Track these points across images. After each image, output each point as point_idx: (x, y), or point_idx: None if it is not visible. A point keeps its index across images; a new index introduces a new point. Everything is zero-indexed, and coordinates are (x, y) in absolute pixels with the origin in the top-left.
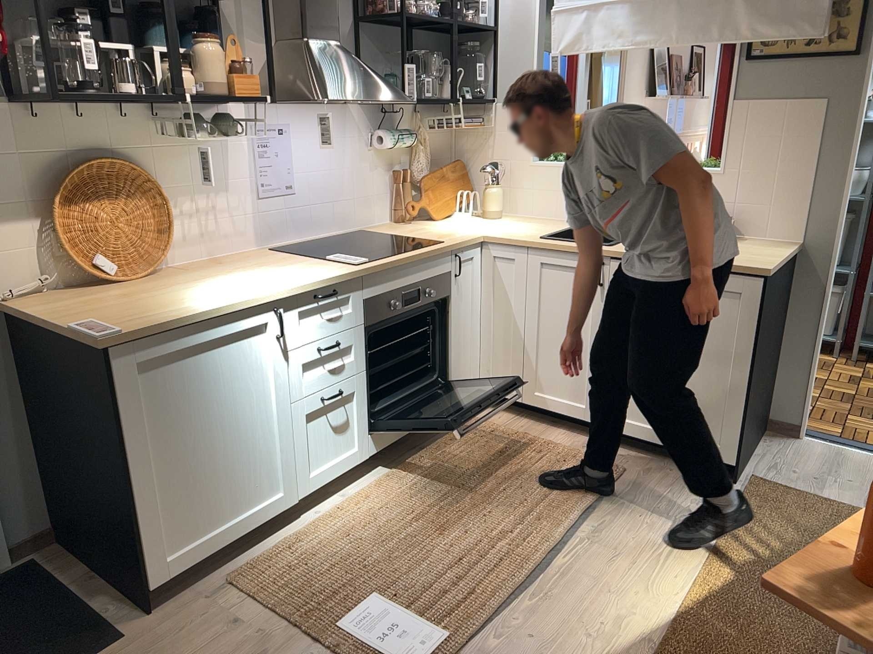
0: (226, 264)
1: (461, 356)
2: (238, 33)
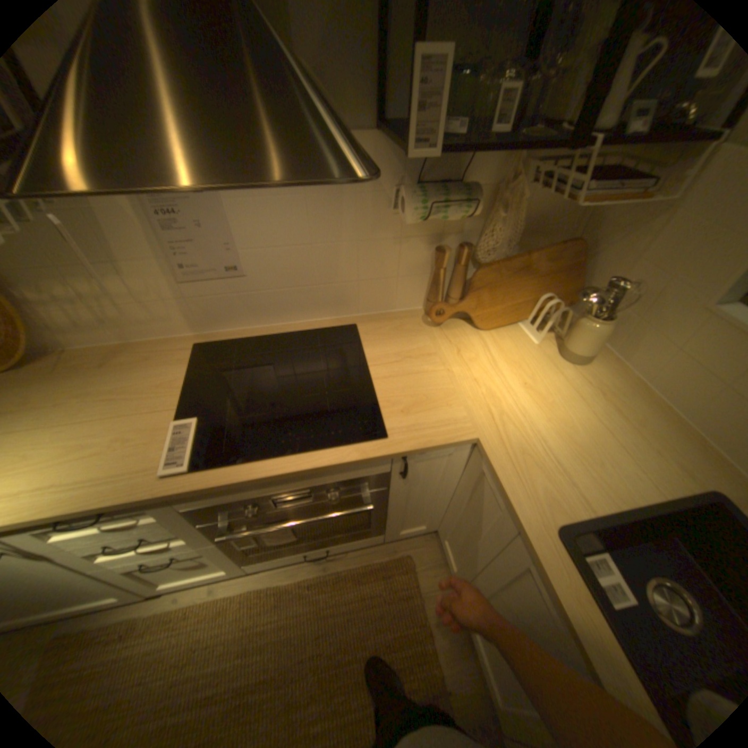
0: (99, 371)
1: (405, 516)
2: None
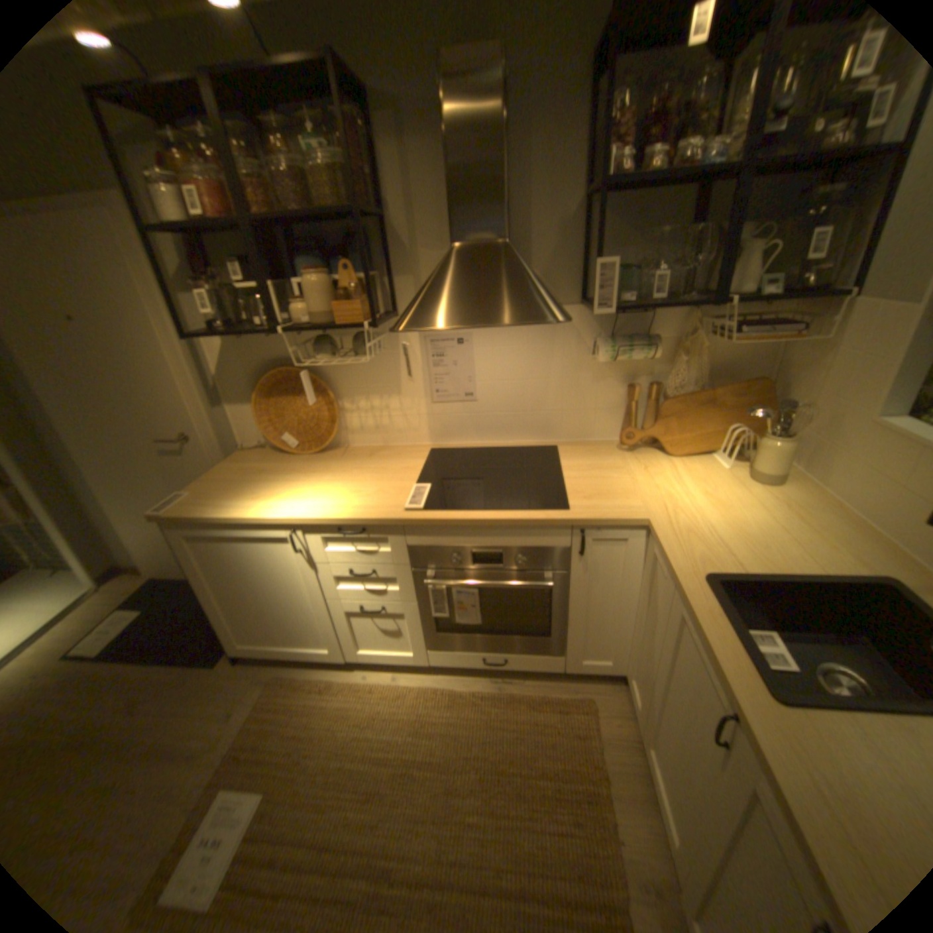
0: (369, 458)
1: (588, 633)
2: (408, 242)
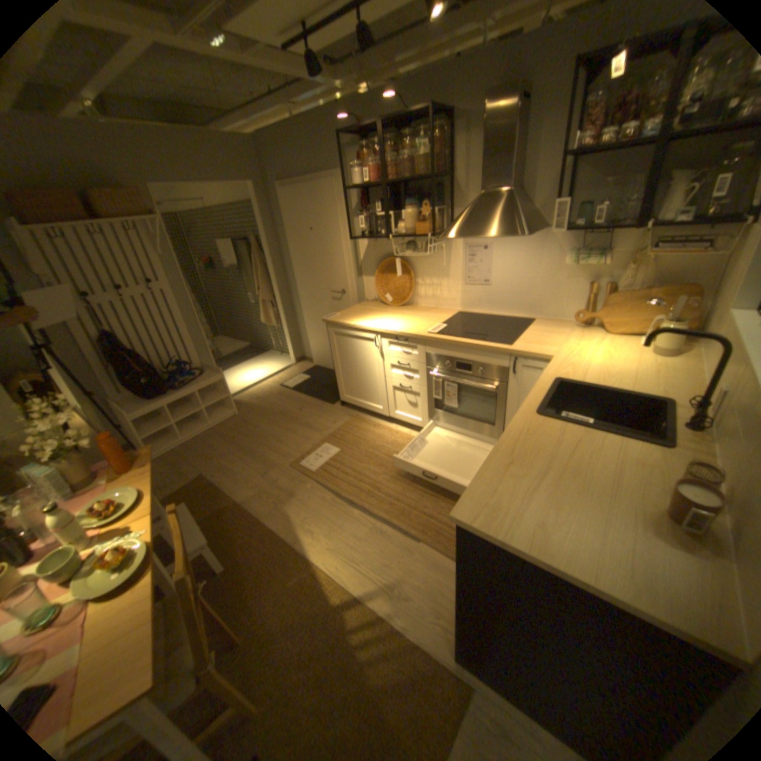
0: (424, 312)
1: None
2: (464, 190)
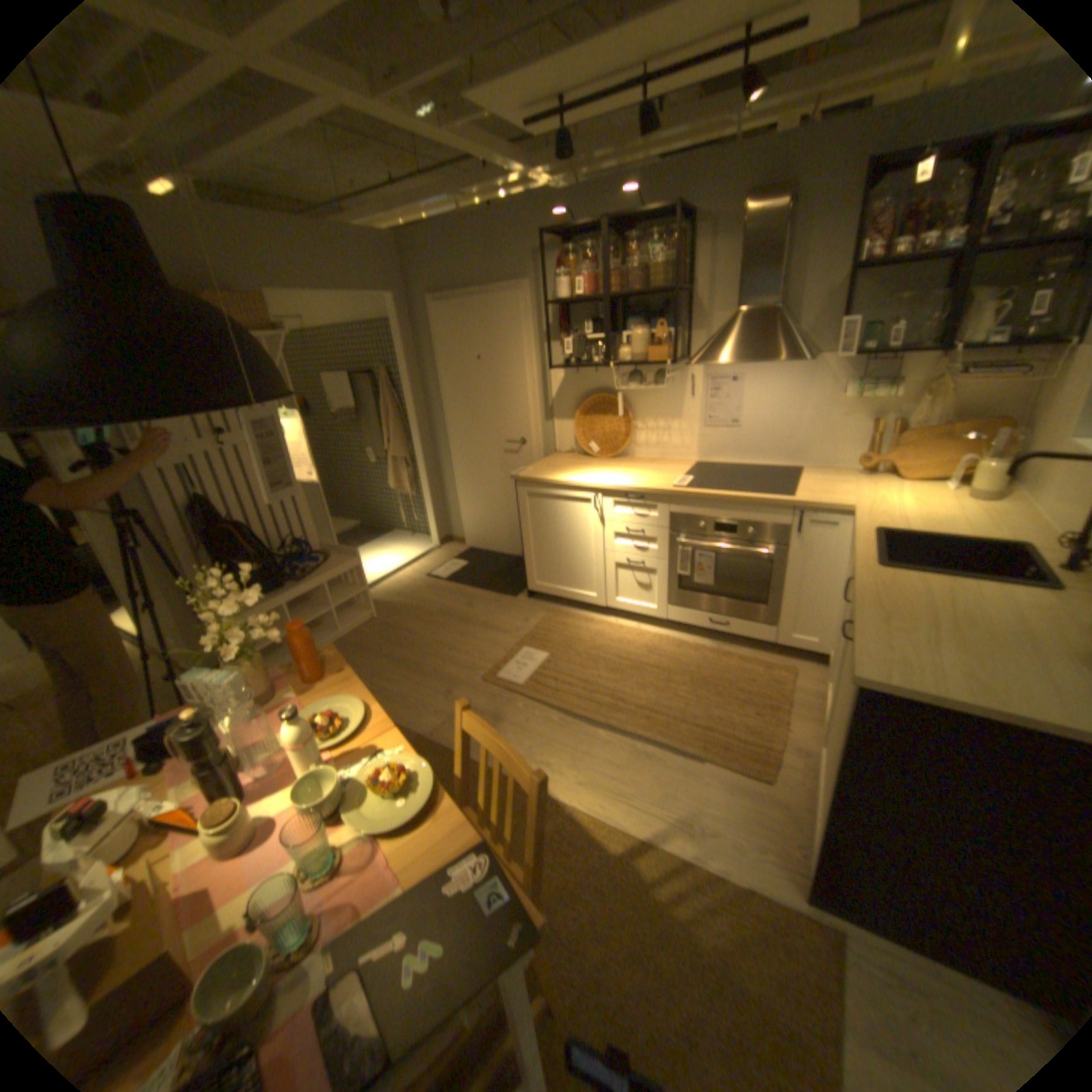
0: (649, 464)
1: (799, 608)
2: (707, 308)
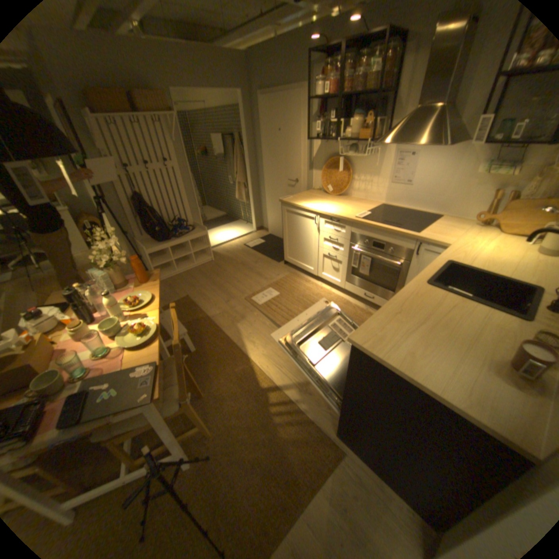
0: (355, 201)
1: None
2: (405, 103)
